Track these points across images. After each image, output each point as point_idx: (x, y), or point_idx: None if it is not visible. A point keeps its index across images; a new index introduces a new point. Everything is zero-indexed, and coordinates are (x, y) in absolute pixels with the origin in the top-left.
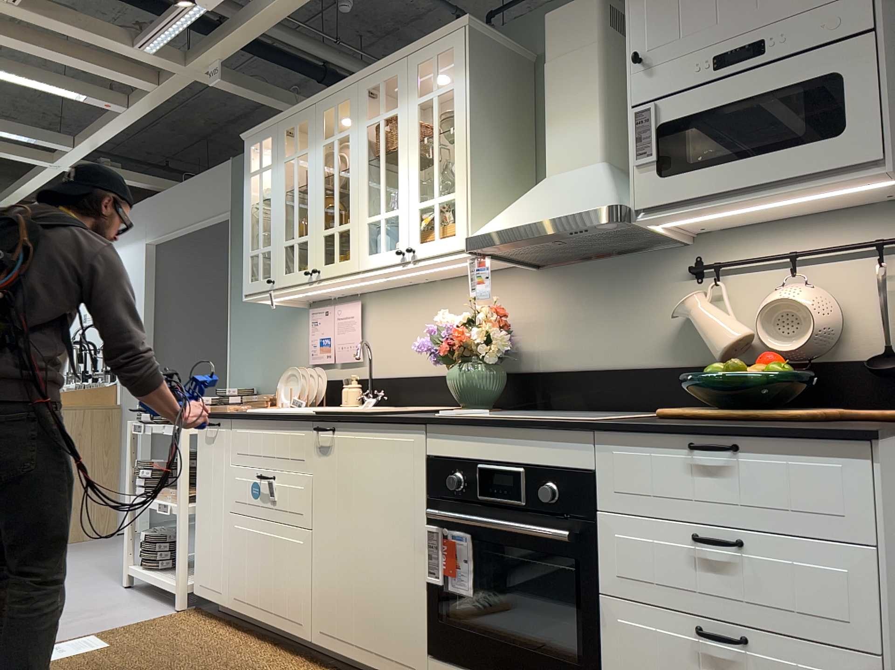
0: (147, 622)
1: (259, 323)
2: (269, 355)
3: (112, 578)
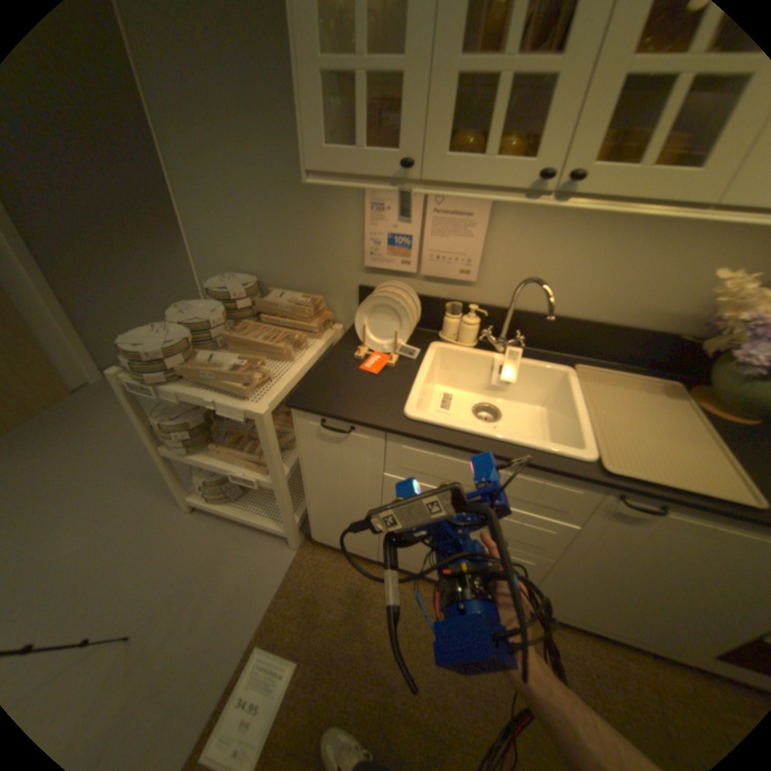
0: (286, 589)
1: (238, 177)
2: (271, 235)
3: (153, 498)
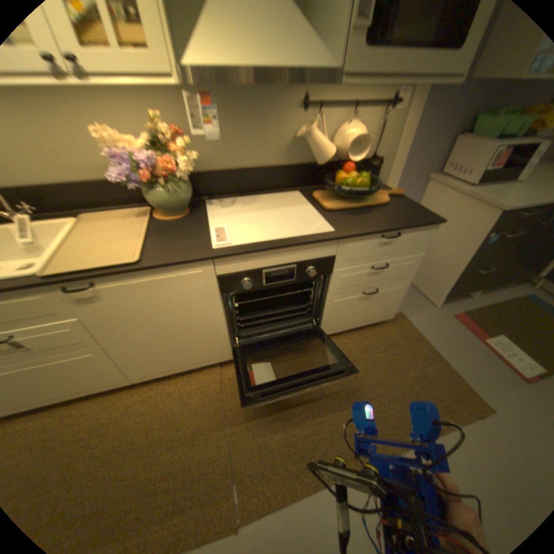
0: None
1: None
2: None
3: None
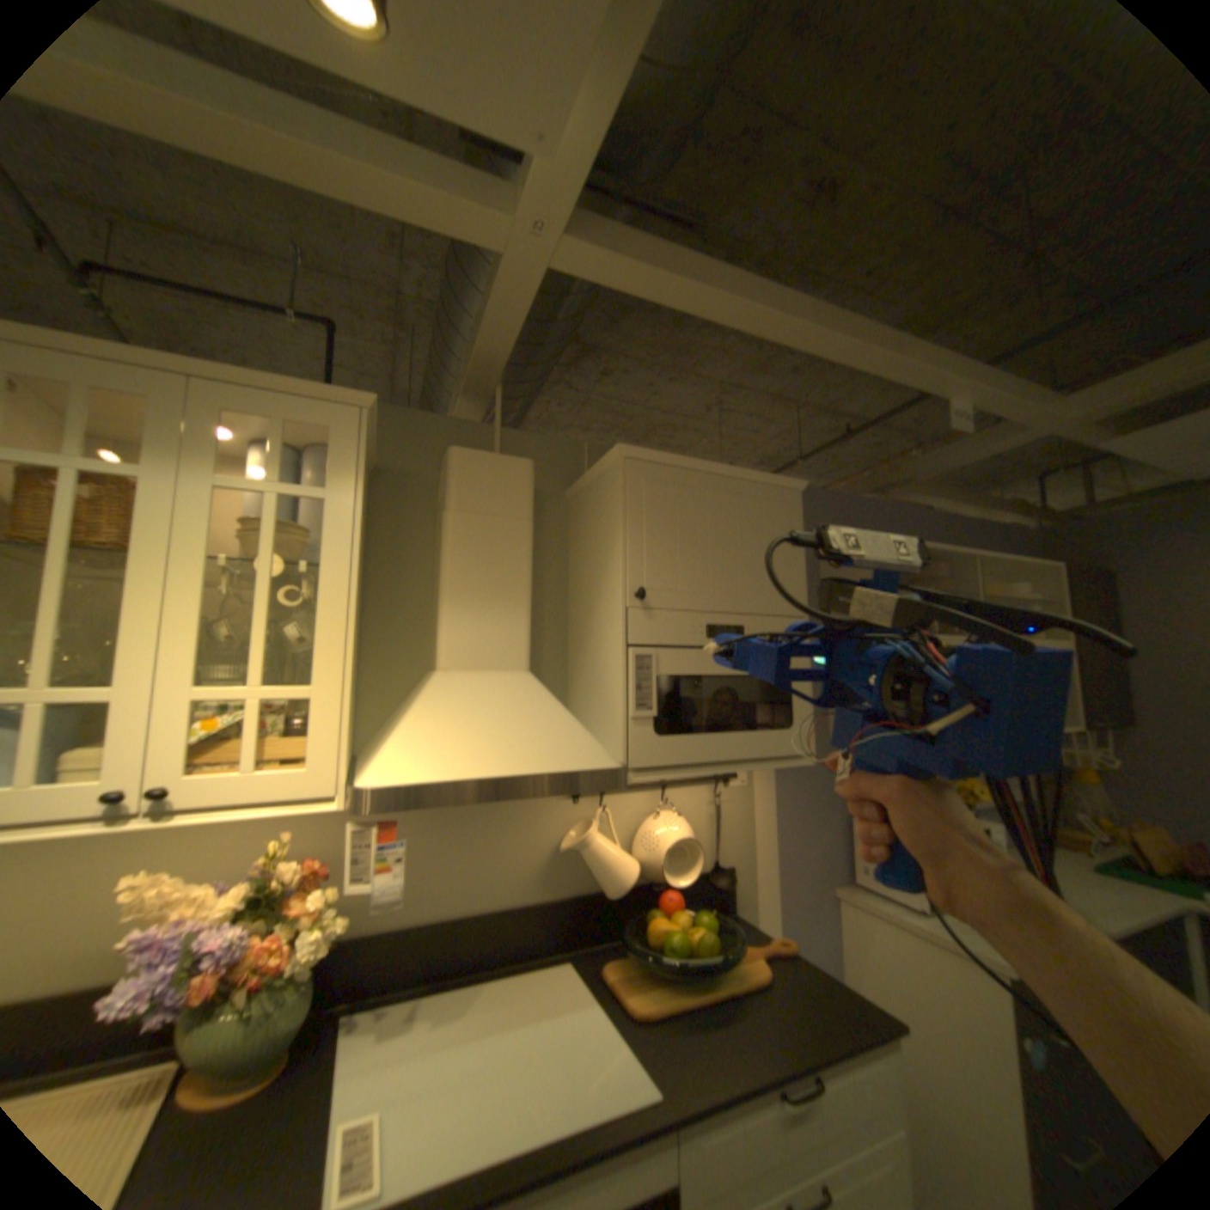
0: None
1: None
2: None
3: None
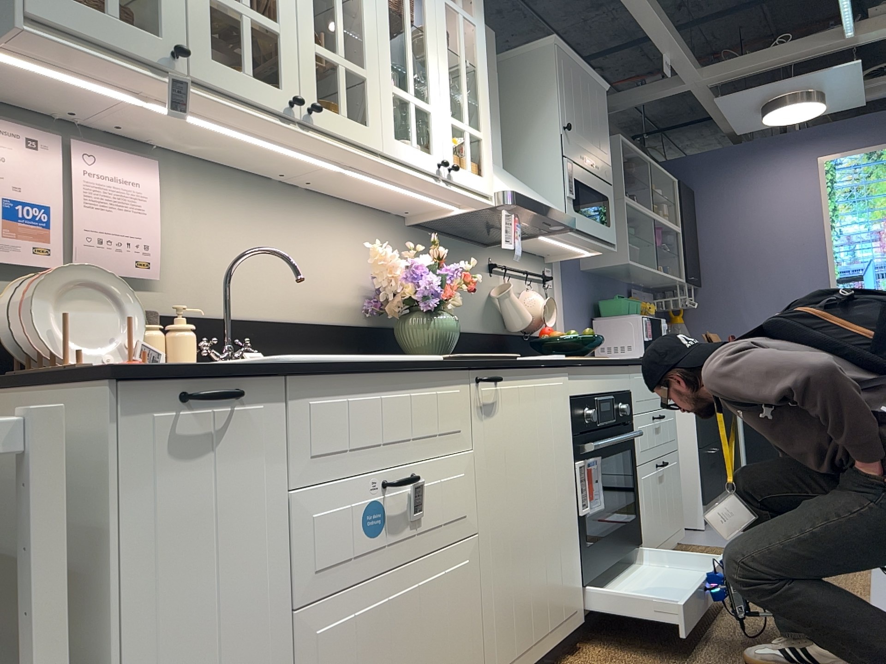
0: None
1: None
2: None
3: None
